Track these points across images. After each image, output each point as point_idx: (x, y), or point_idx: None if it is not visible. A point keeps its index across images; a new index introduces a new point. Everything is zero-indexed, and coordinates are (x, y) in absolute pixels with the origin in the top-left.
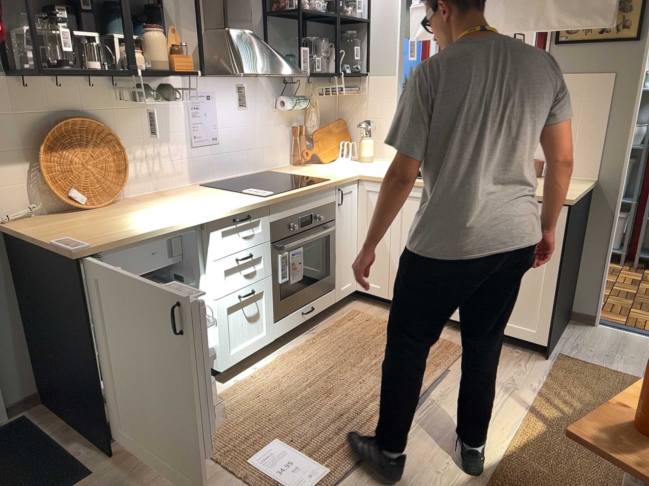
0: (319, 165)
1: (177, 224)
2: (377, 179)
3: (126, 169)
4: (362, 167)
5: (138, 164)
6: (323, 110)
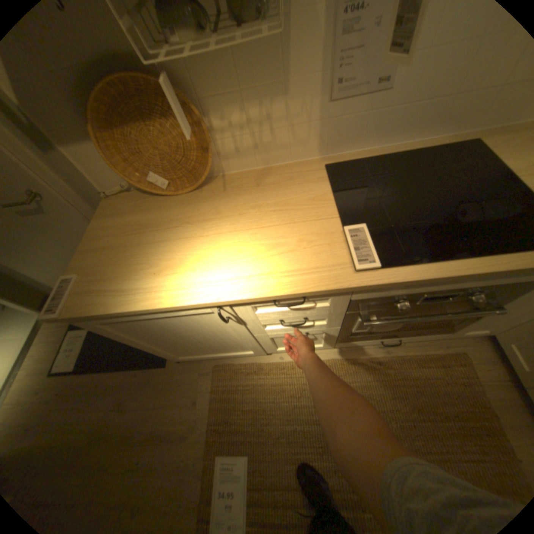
0: None
1: (169, 303)
2: None
3: (208, 147)
4: None
5: (237, 131)
6: None
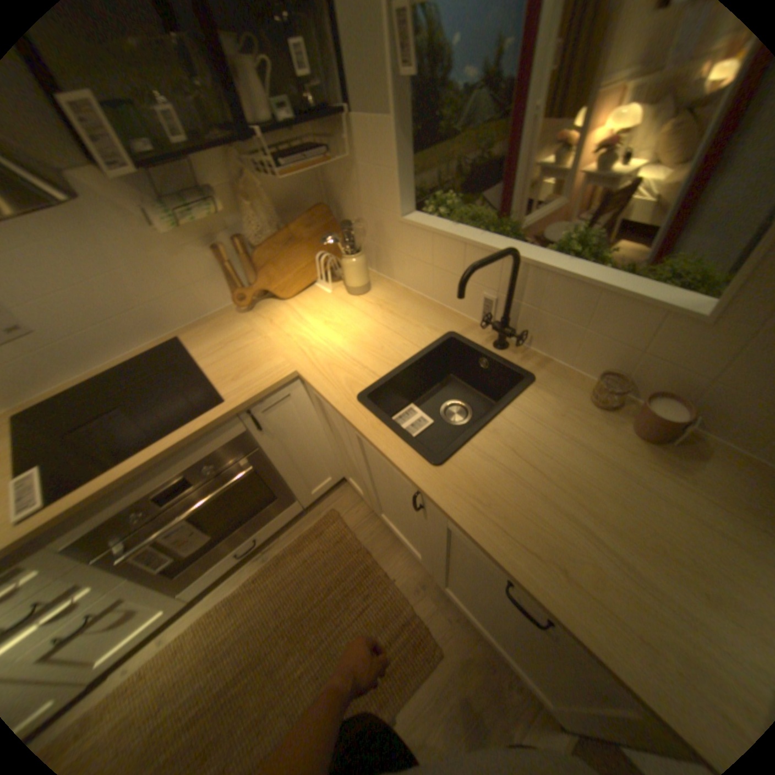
0: (277, 304)
1: None
2: (317, 391)
3: None
4: (331, 321)
5: None
6: (286, 189)
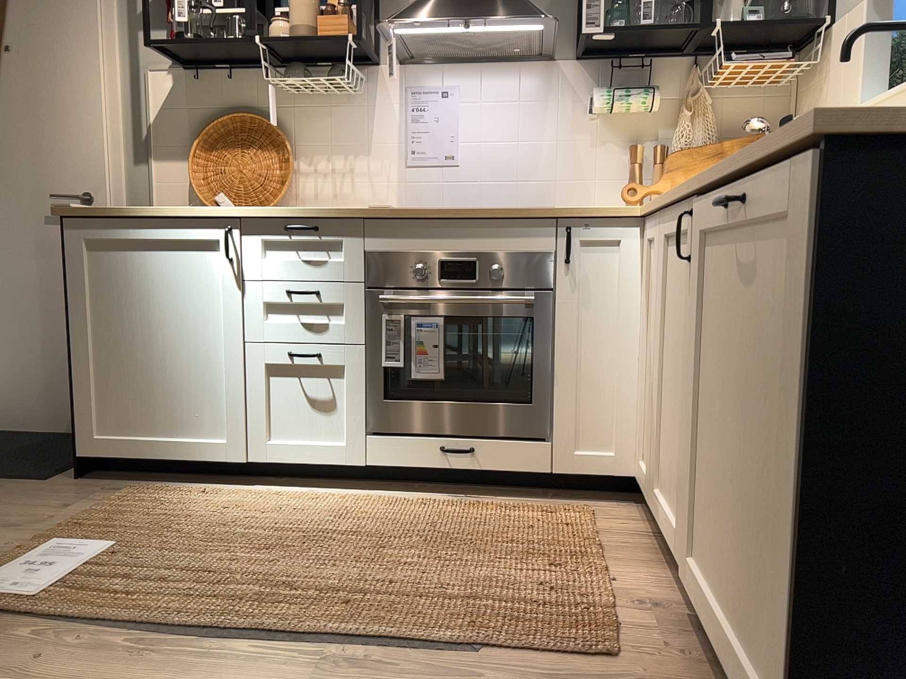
0: None
1: (186, 209)
2: (652, 213)
3: (287, 179)
4: None
5: (319, 178)
6: (738, 122)
